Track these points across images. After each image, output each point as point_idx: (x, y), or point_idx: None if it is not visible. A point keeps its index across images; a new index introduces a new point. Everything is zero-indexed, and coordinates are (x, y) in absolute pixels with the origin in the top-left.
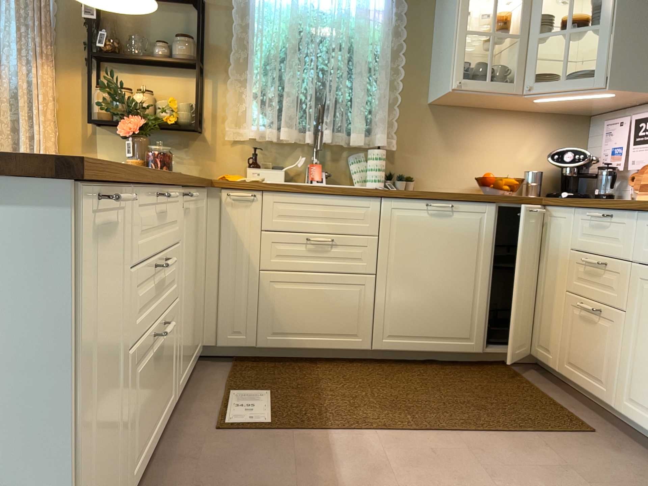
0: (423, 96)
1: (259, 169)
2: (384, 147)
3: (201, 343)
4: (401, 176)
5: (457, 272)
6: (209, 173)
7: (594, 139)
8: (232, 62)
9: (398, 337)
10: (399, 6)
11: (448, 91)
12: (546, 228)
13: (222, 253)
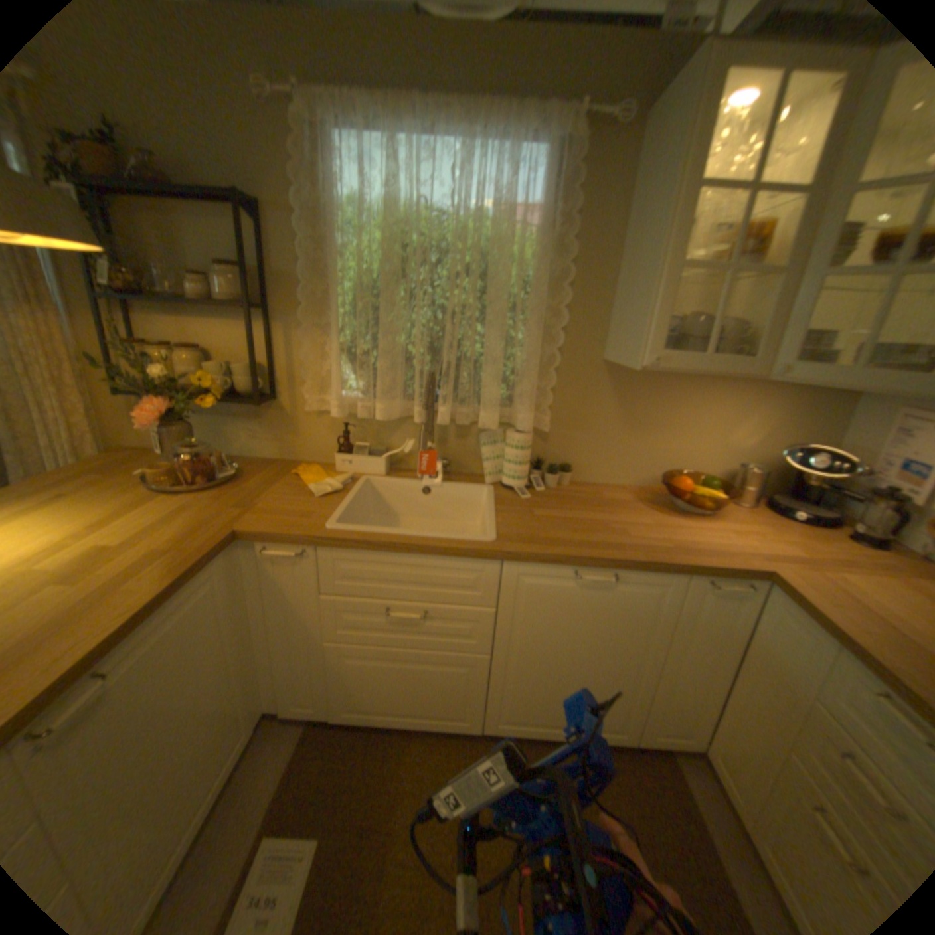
0: (597, 347)
1: (352, 457)
2: (532, 425)
3: (255, 722)
4: (553, 470)
5: (615, 661)
6: (293, 452)
7: (866, 420)
8: (304, 299)
9: (520, 726)
10: (570, 196)
11: (637, 367)
12: (771, 619)
13: (269, 621)
